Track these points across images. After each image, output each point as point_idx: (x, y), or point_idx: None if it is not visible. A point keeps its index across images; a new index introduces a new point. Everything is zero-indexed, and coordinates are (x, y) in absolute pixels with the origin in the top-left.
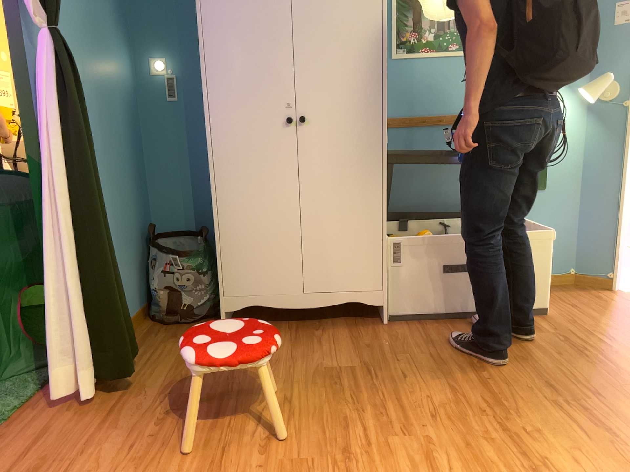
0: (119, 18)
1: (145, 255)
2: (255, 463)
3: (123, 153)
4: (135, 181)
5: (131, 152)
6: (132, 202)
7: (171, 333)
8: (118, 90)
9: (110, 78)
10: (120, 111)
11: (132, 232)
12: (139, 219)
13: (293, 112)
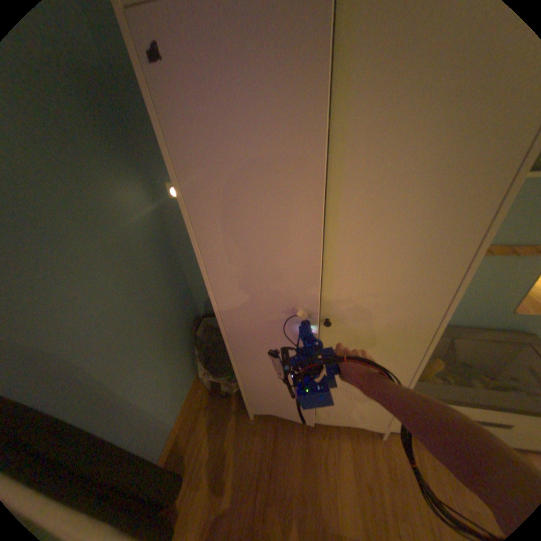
0: (112, 149)
1: (192, 344)
2: None
3: (153, 292)
4: (172, 299)
5: (163, 279)
6: (172, 319)
7: (215, 415)
8: (132, 239)
9: (116, 237)
10: (141, 257)
11: (177, 340)
12: (183, 321)
13: (320, 311)
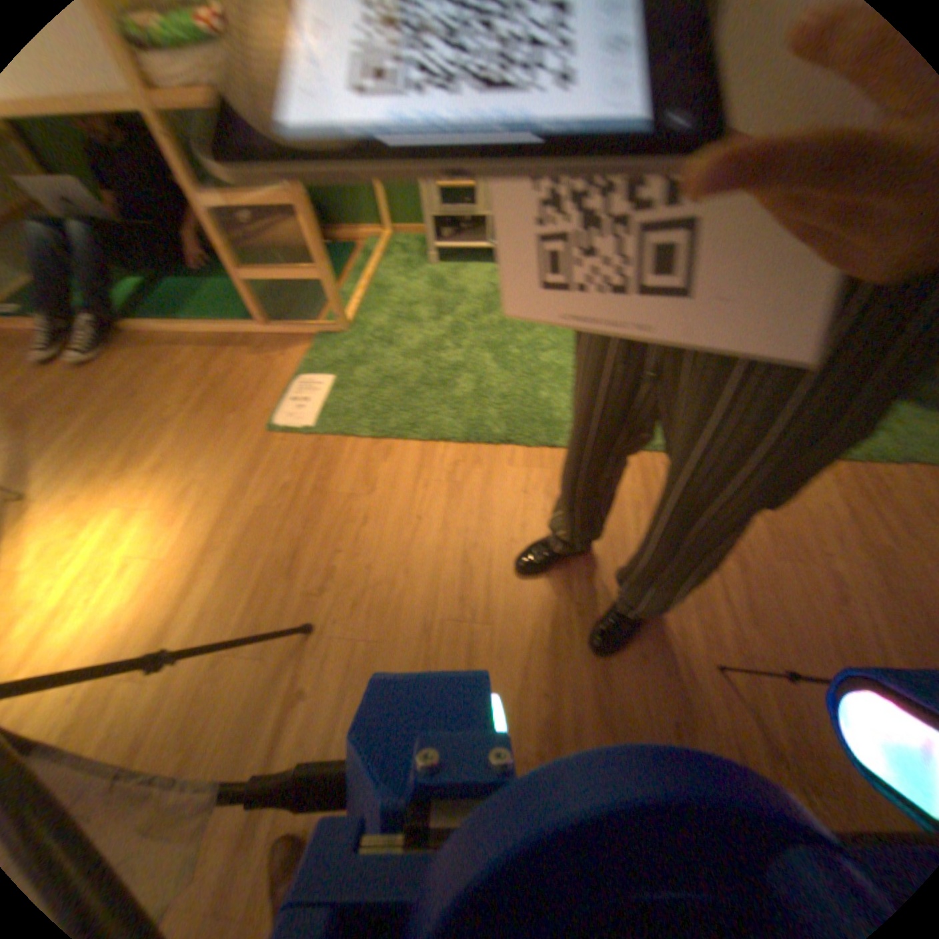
0: None
1: None
2: (825, 562)
3: None
4: None
5: None
6: None
7: None
8: None
9: None
10: None
11: None
12: None
13: None
